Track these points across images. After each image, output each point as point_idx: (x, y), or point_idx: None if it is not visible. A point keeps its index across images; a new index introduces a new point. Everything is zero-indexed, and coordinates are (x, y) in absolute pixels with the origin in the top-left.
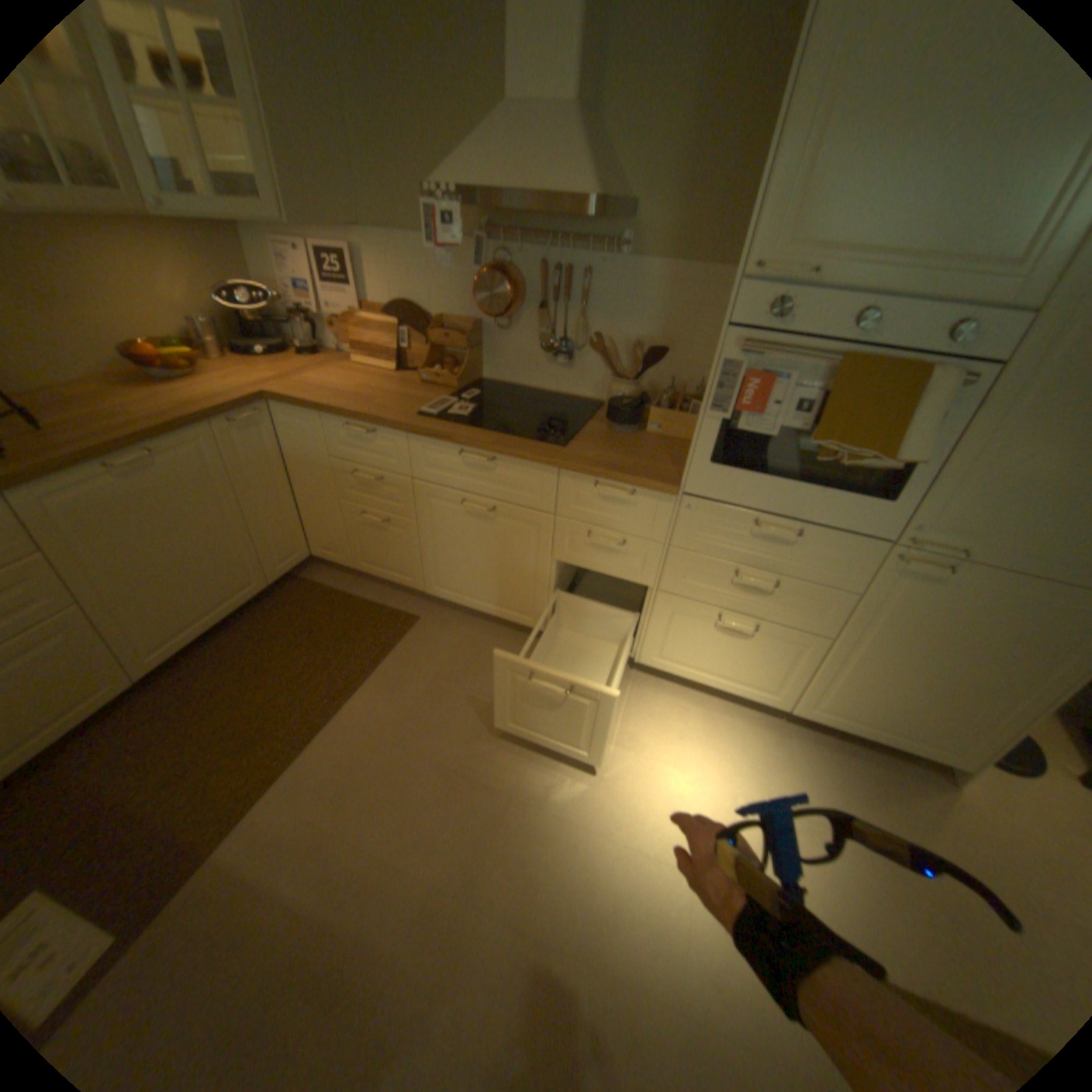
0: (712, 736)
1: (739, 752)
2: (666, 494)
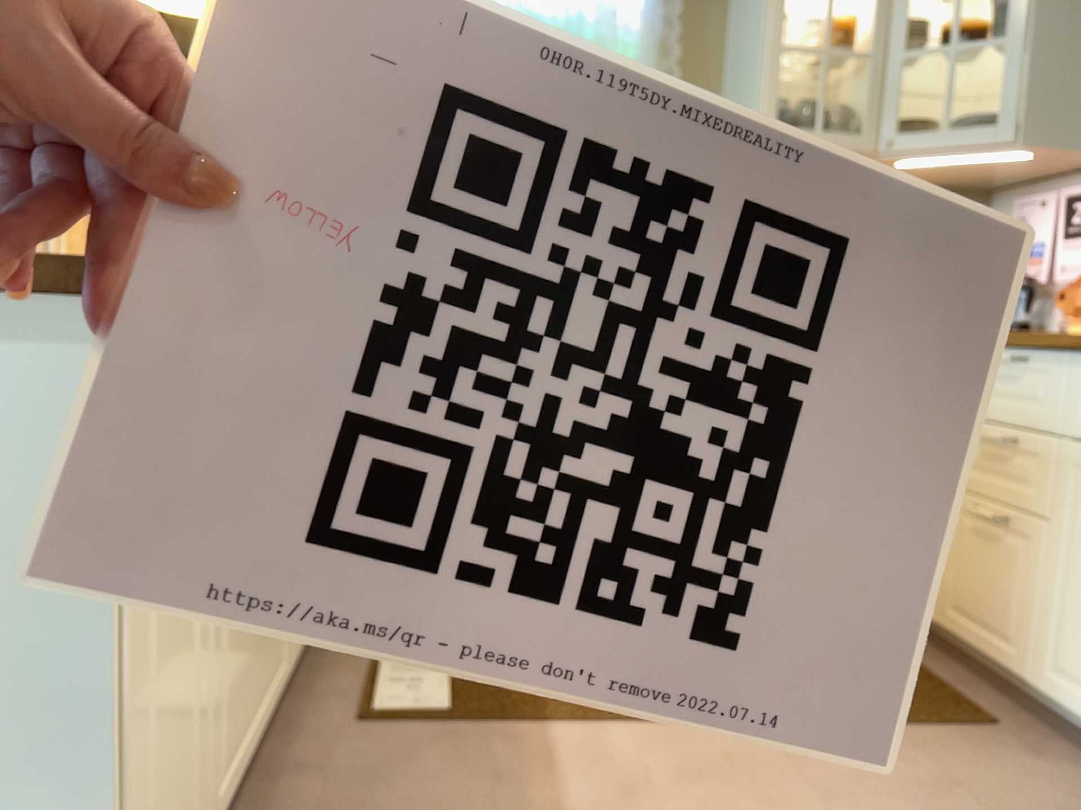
0: None
1: None
2: None
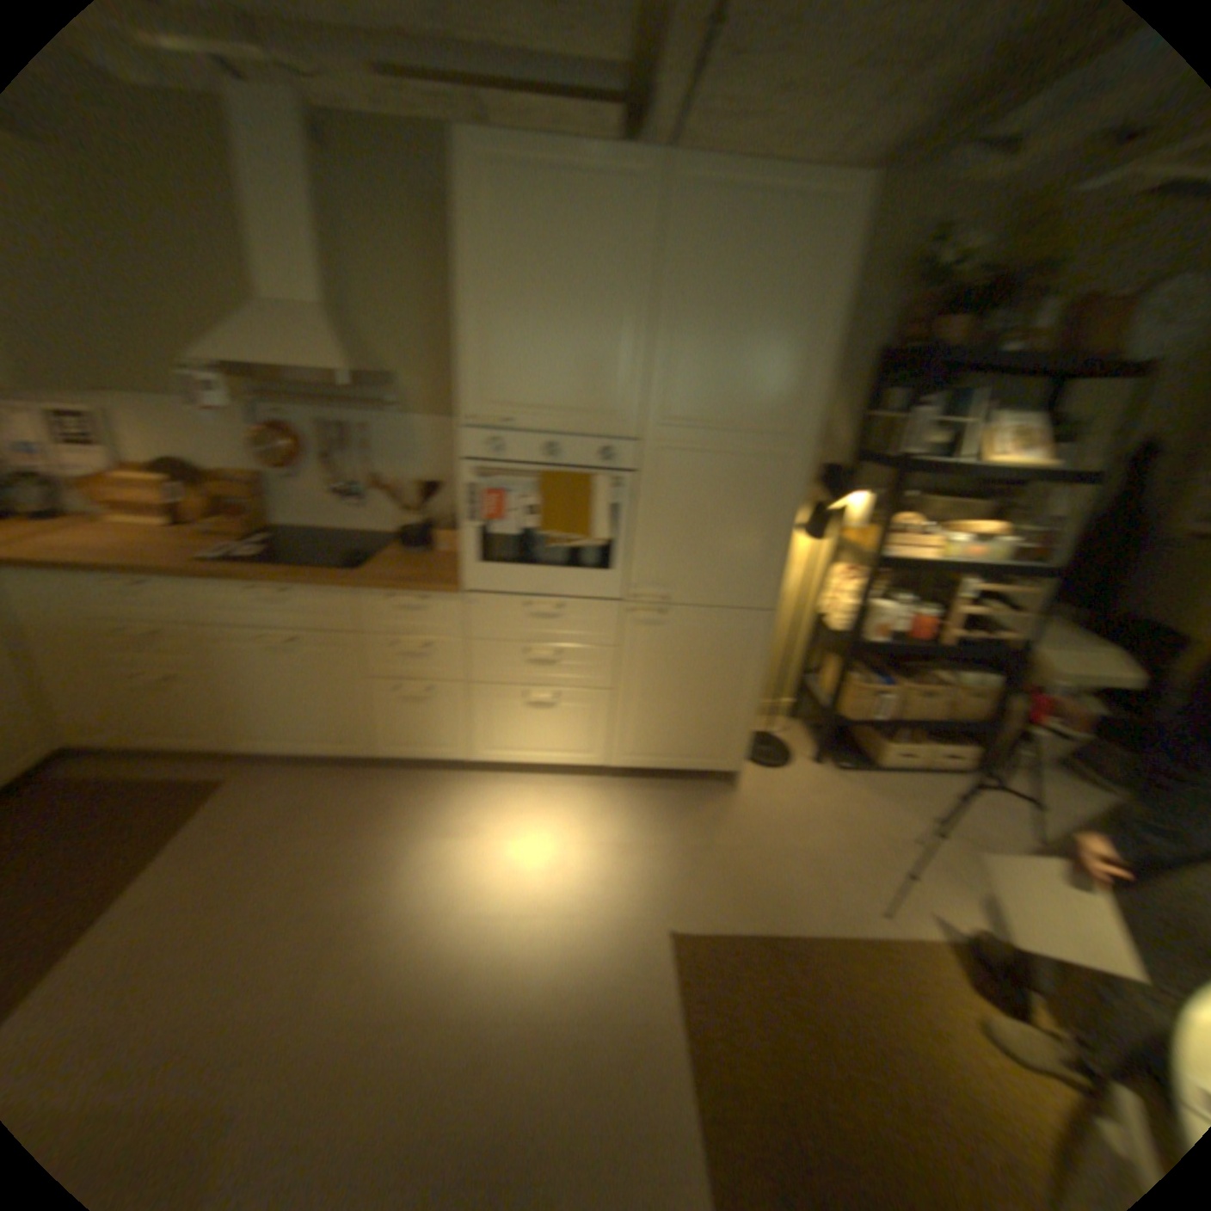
0: (549, 805)
1: (573, 811)
2: (457, 593)
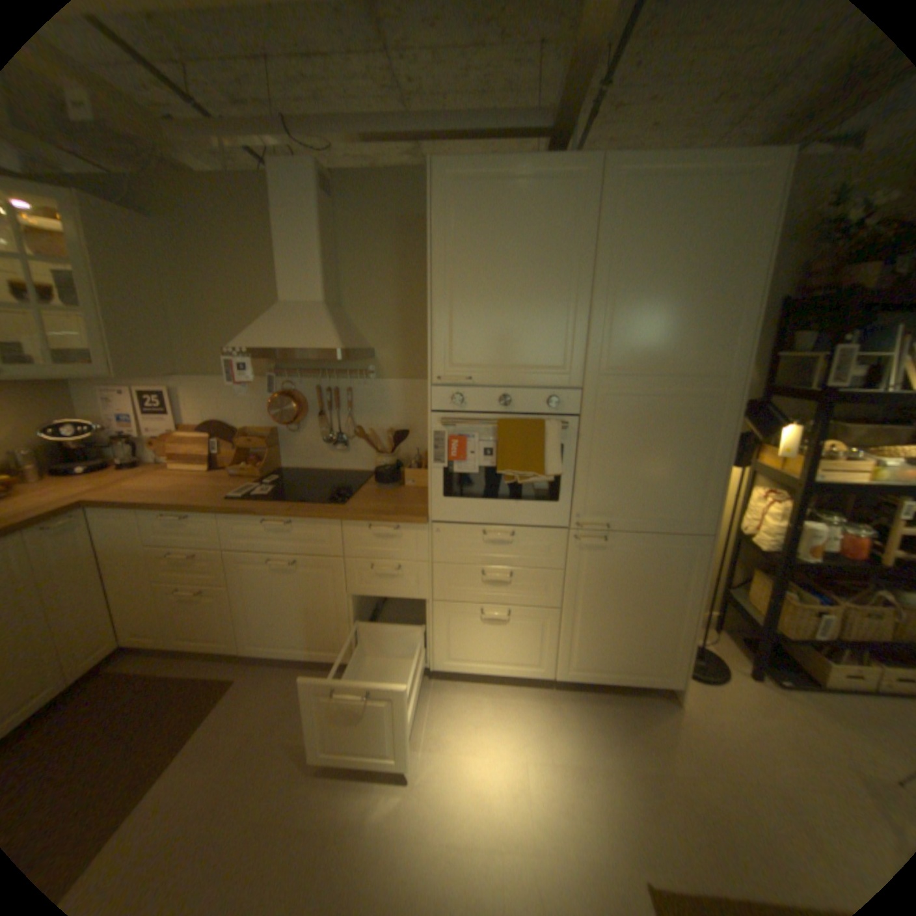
0: (502, 719)
1: (525, 727)
2: (420, 524)
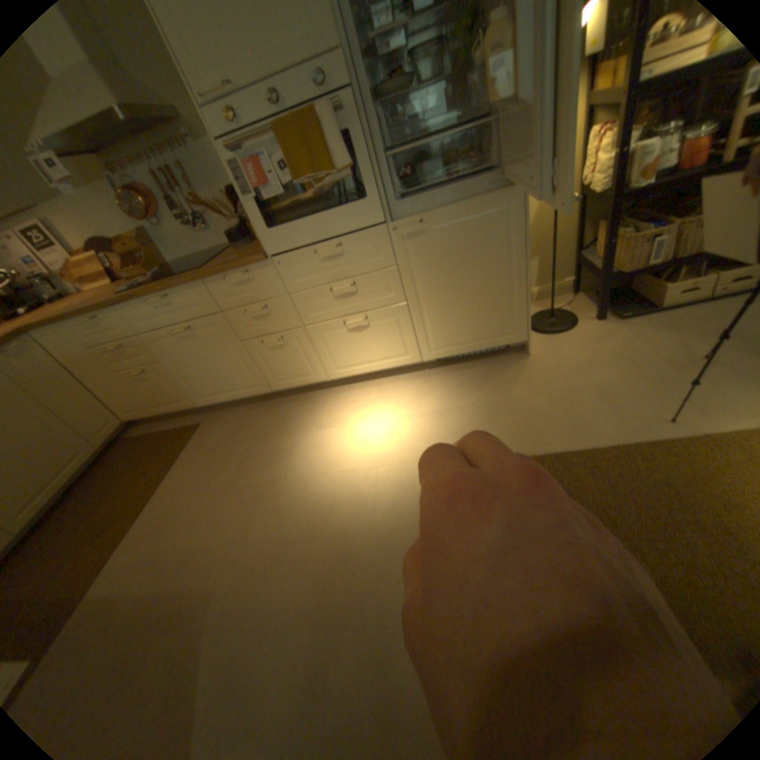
0: (385, 397)
1: (401, 397)
2: (261, 261)
